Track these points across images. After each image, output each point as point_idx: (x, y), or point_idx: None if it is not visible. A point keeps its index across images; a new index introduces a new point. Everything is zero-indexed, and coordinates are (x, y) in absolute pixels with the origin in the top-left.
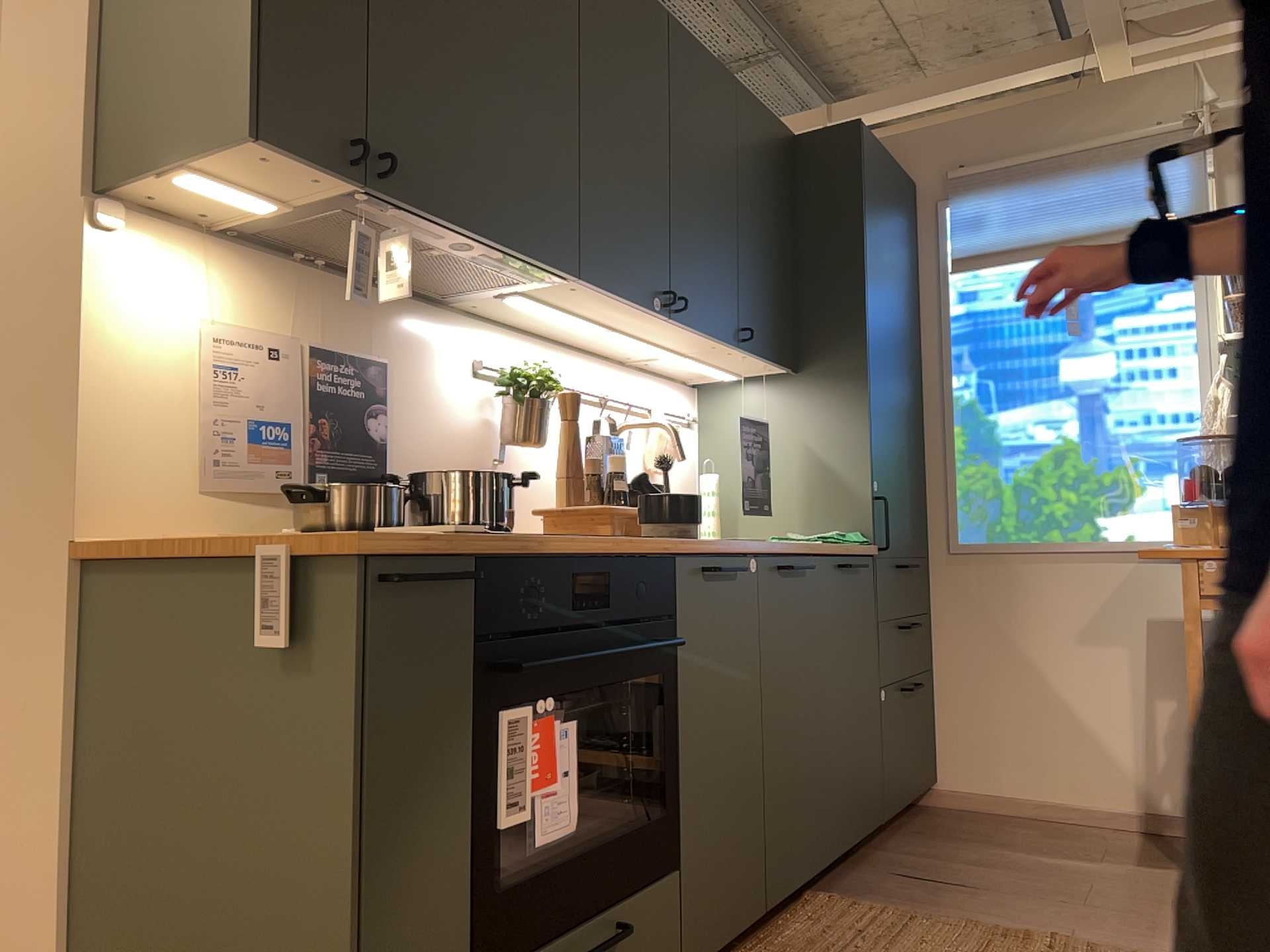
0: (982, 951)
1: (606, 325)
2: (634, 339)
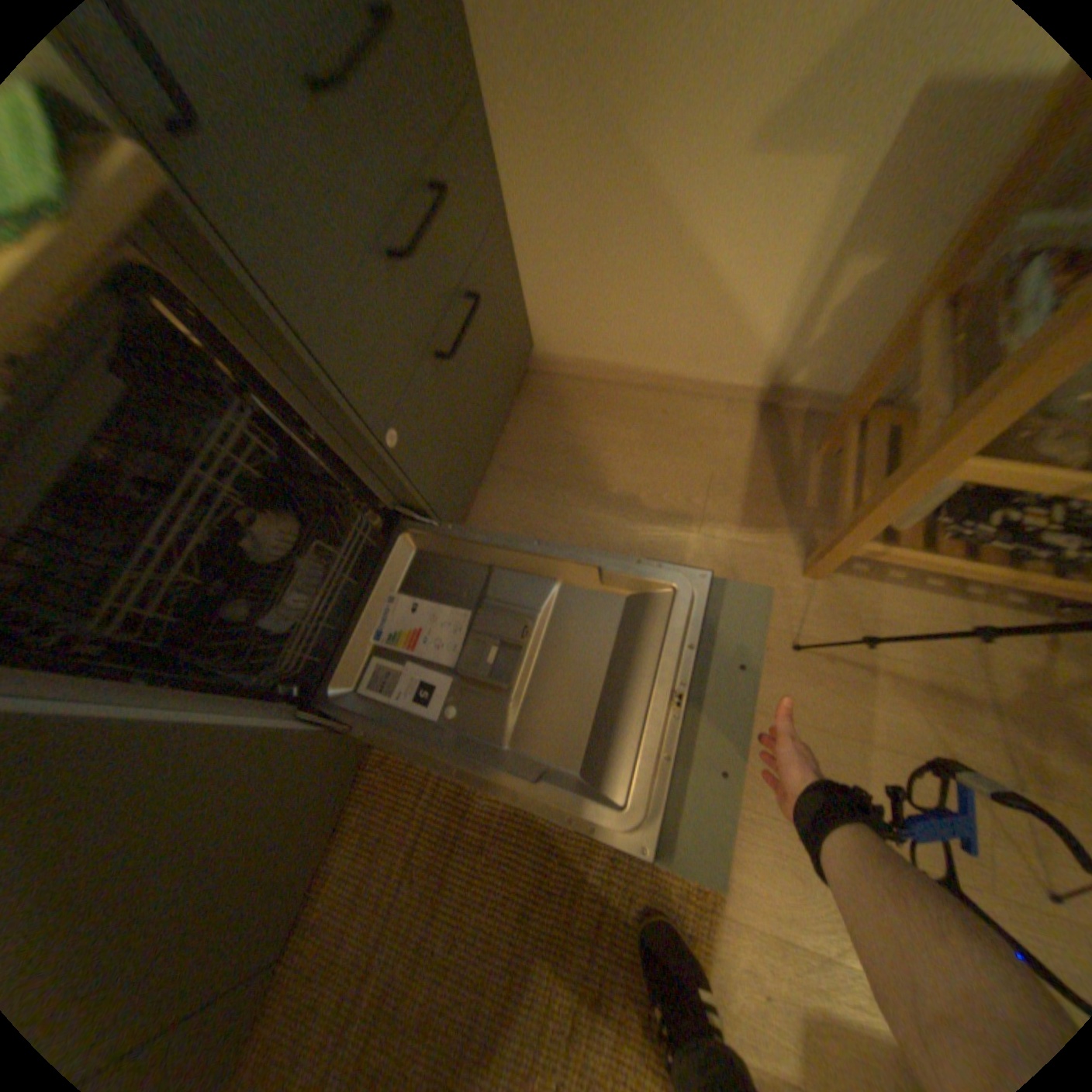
0: (534, 887)
1: None
2: None
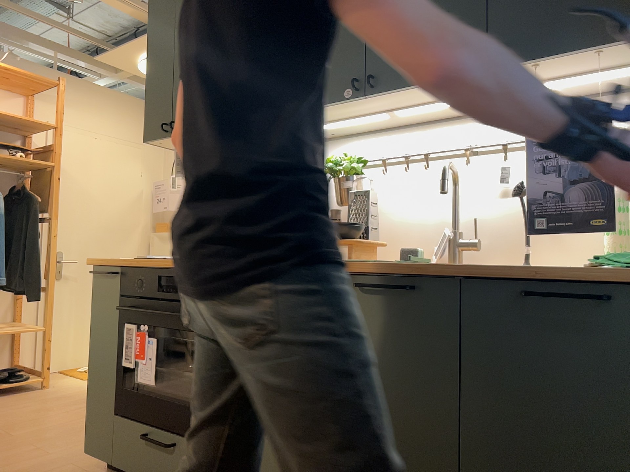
0: None
1: (378, 113)
2: (421, 108)
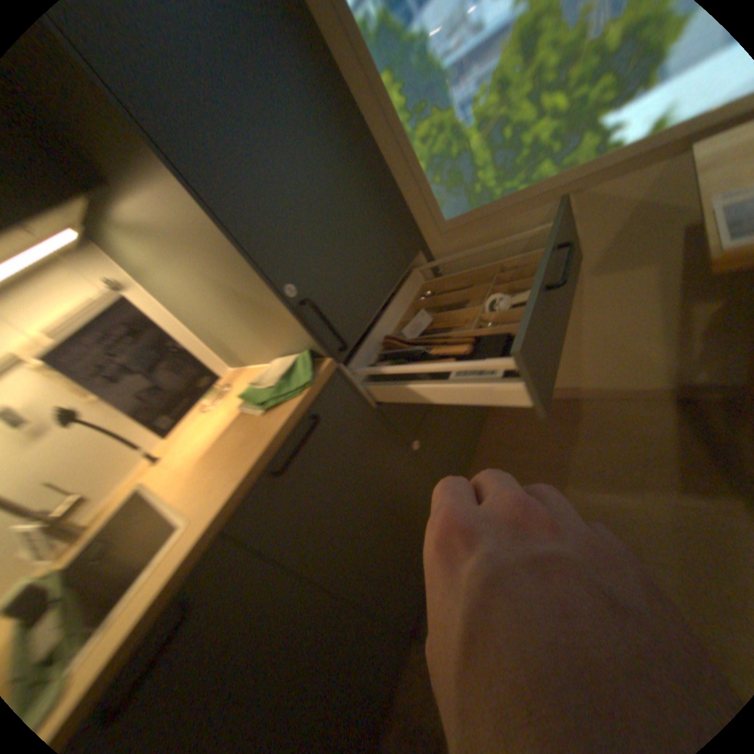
0: None
1: None
2: None
